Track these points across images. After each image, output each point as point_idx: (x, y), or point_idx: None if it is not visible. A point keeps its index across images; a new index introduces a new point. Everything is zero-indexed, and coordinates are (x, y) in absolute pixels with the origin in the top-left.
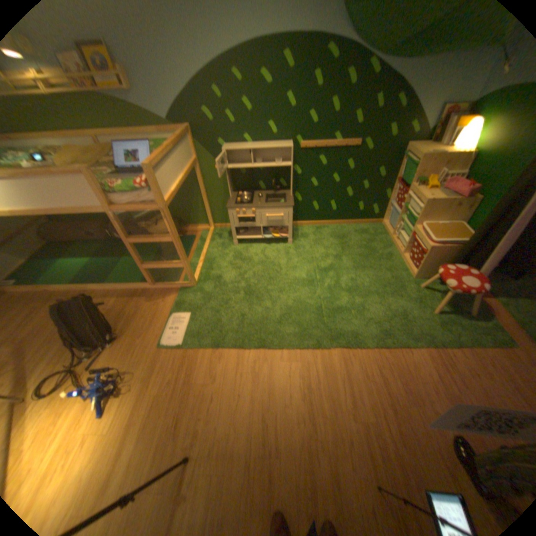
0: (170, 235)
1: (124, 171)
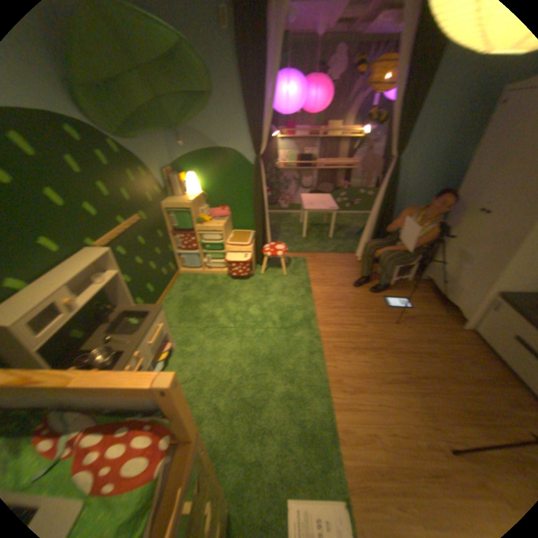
0: (205, 470)
1: None
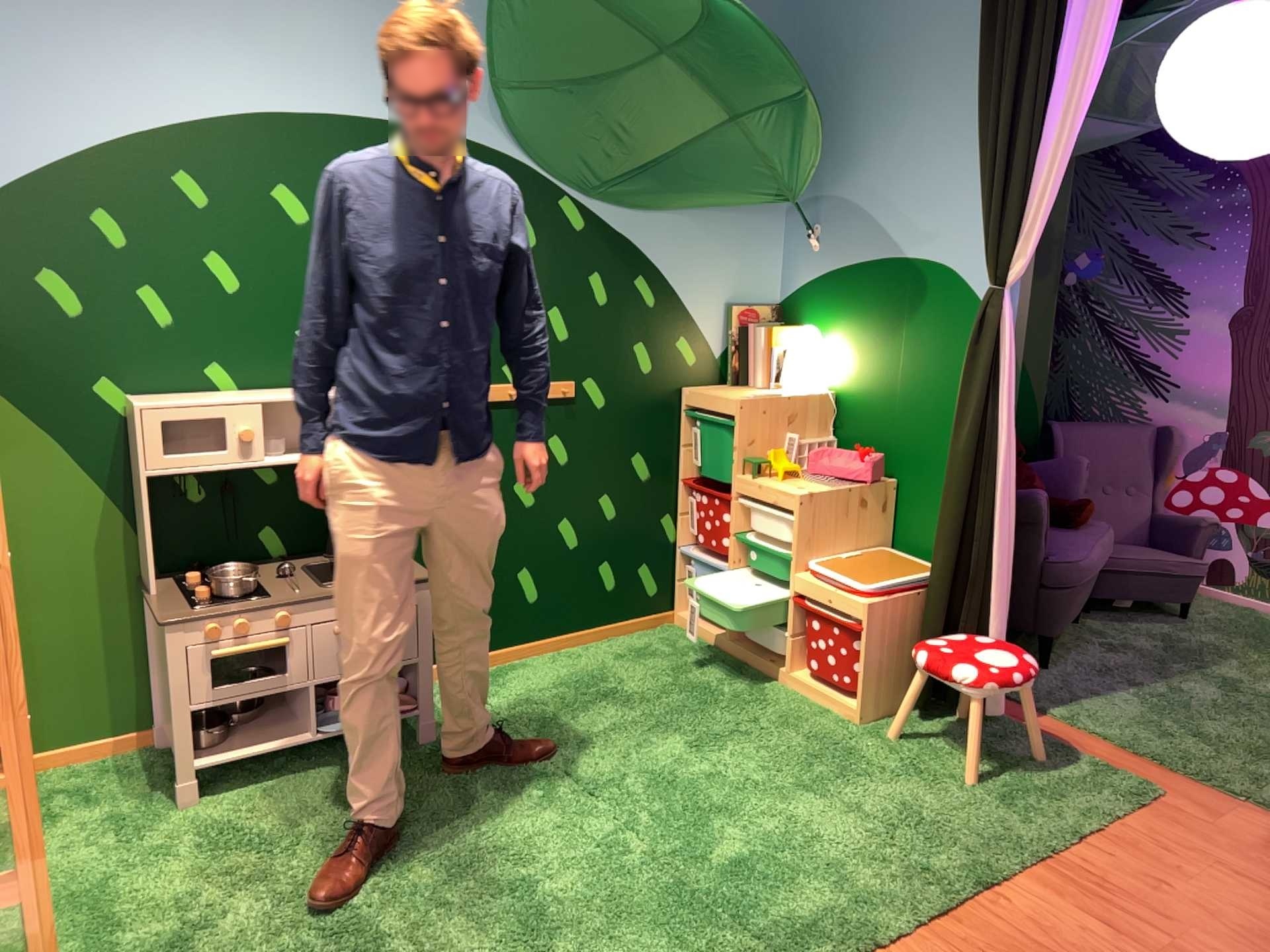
0: None
1: None
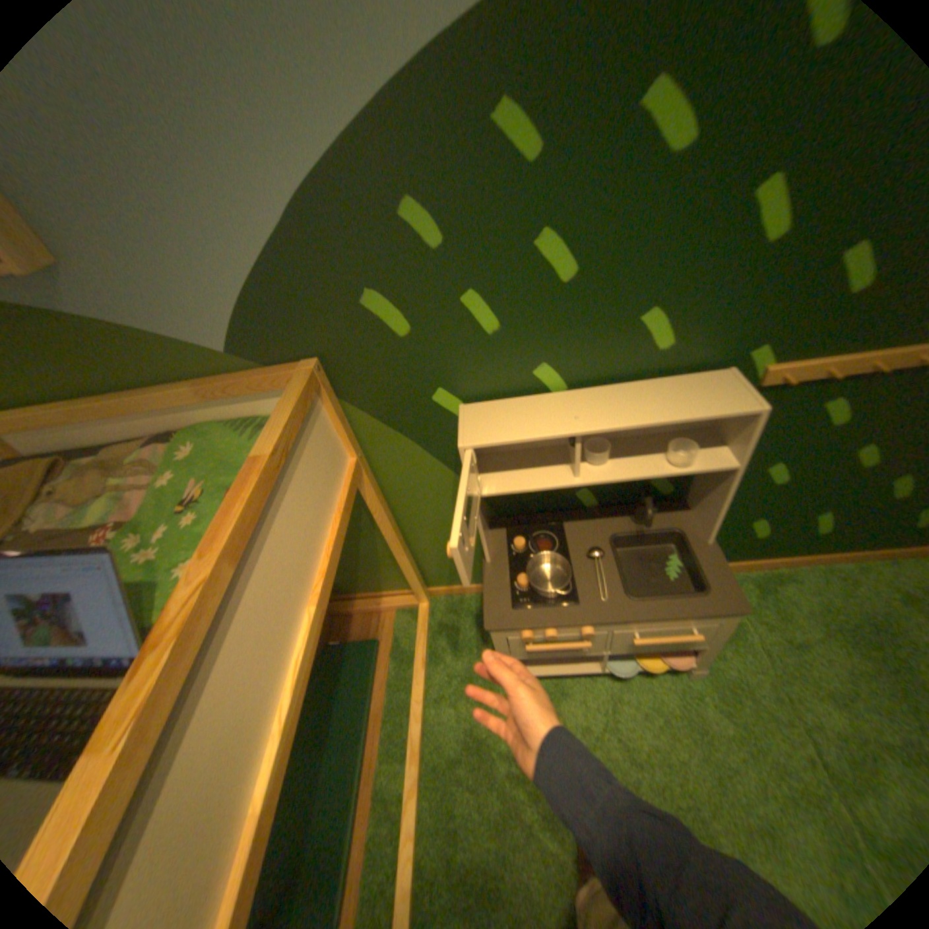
0: None
1: None
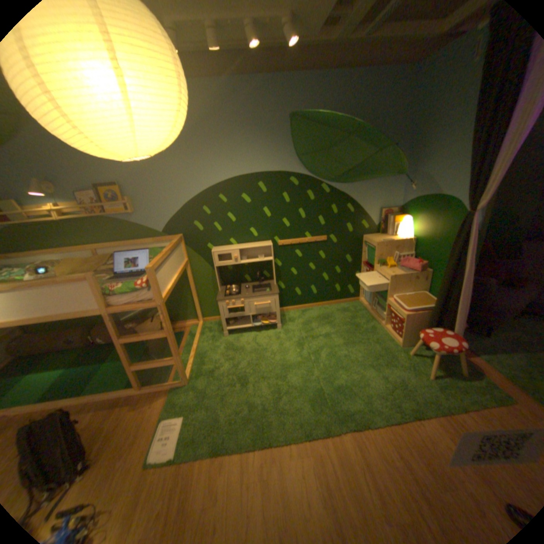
0: (165, 330)
1: (125, 276)
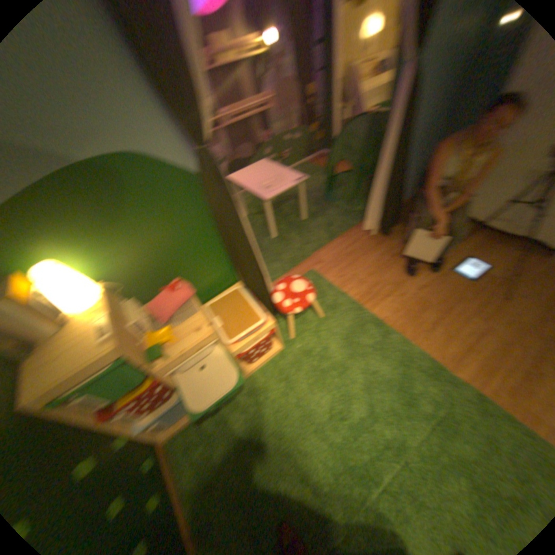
0: None
1: None
